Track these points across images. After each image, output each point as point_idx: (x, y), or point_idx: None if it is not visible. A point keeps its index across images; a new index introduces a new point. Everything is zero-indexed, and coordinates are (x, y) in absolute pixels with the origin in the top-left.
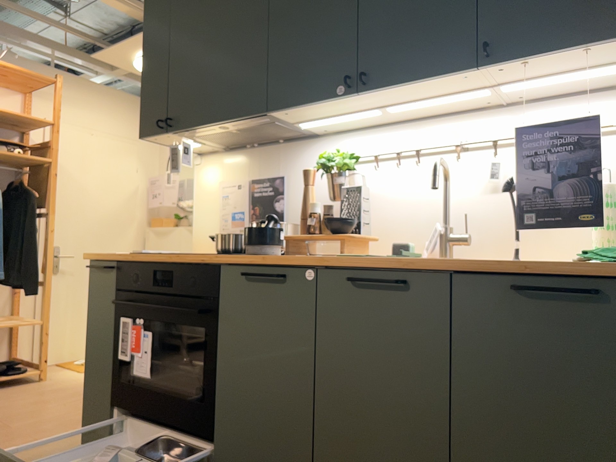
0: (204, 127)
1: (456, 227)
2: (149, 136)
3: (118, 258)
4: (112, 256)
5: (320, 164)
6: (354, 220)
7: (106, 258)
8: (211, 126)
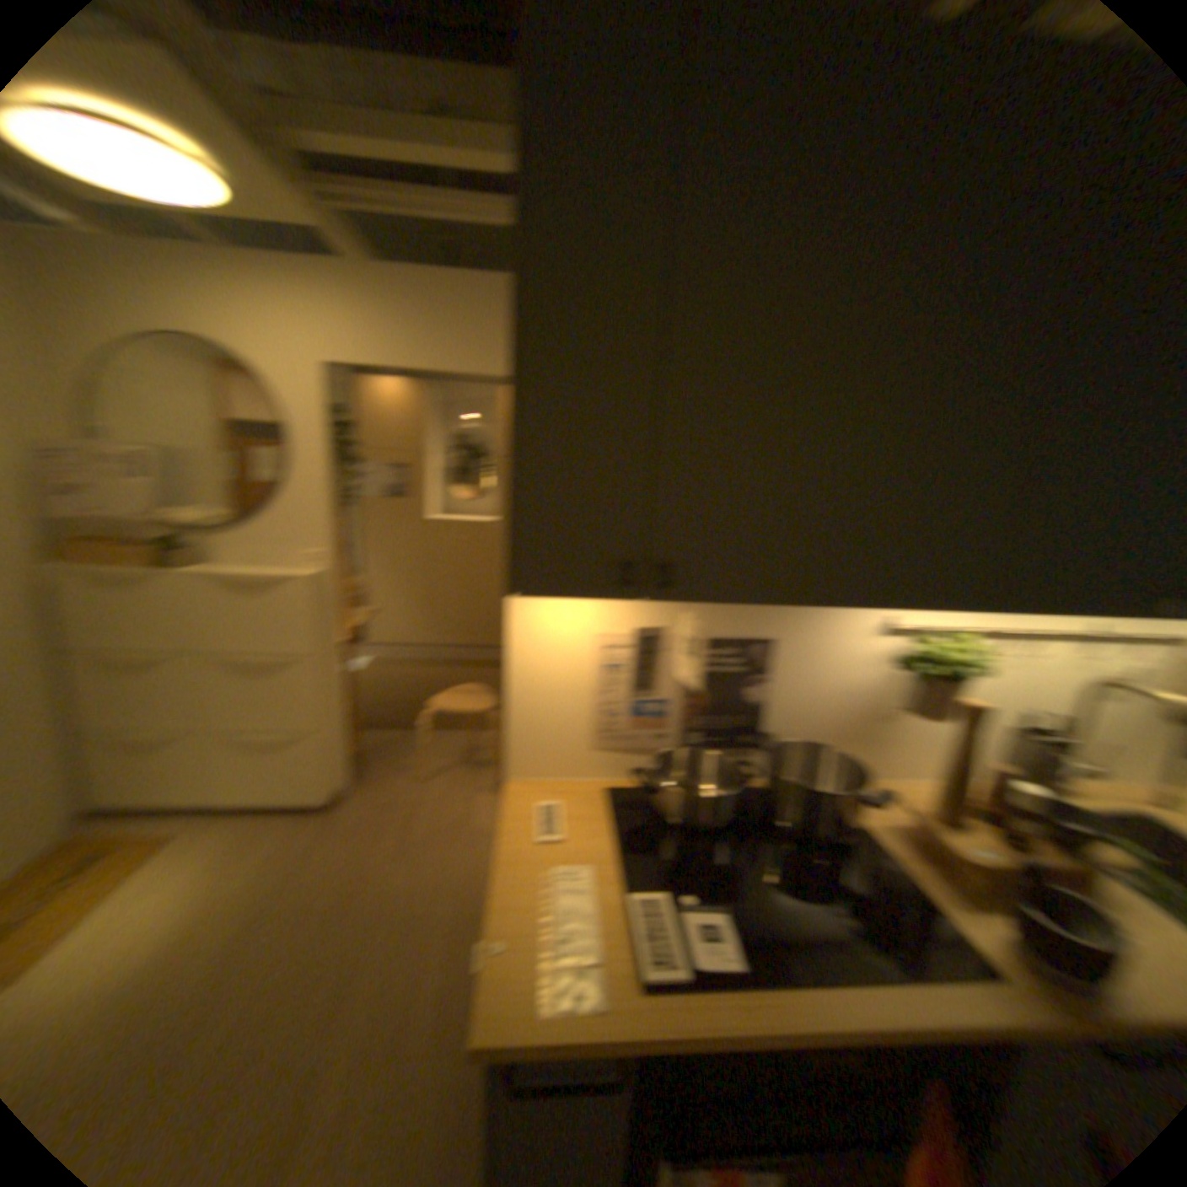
0: (772, 600)
1: (1078, 750)
2: (556, 588)
3: (643, 1033)
4: (642, 1048)
5: (948, 668)
6: (1060, 800)
7: (605, 1049)
8: (799, 601)
